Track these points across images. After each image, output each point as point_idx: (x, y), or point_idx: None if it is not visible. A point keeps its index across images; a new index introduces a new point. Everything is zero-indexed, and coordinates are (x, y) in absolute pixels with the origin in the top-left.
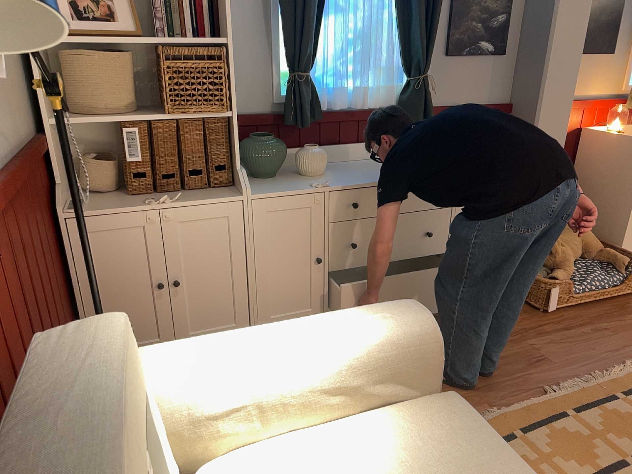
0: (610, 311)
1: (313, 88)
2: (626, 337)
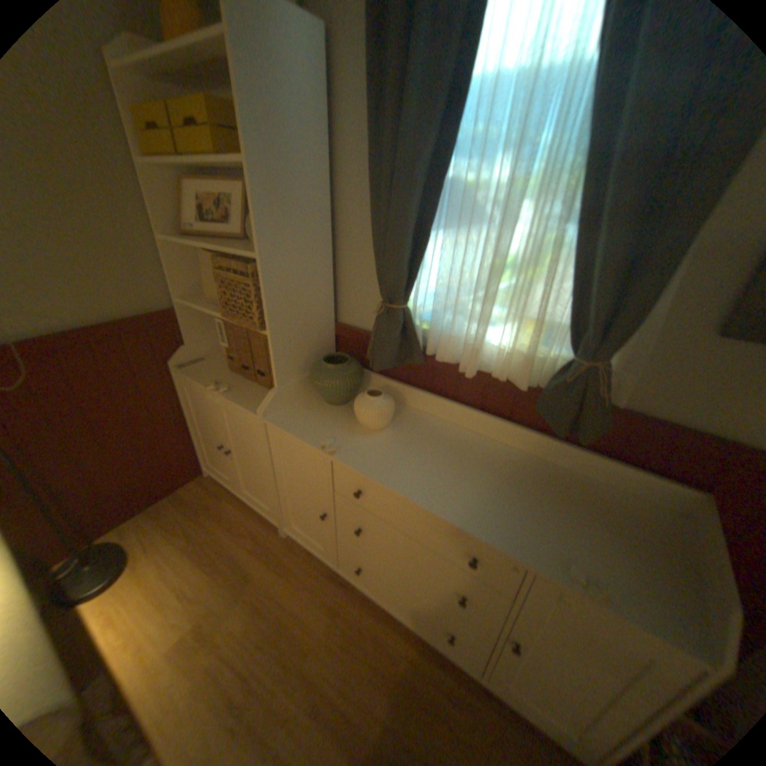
0: None
1: (410, 324)
2: None
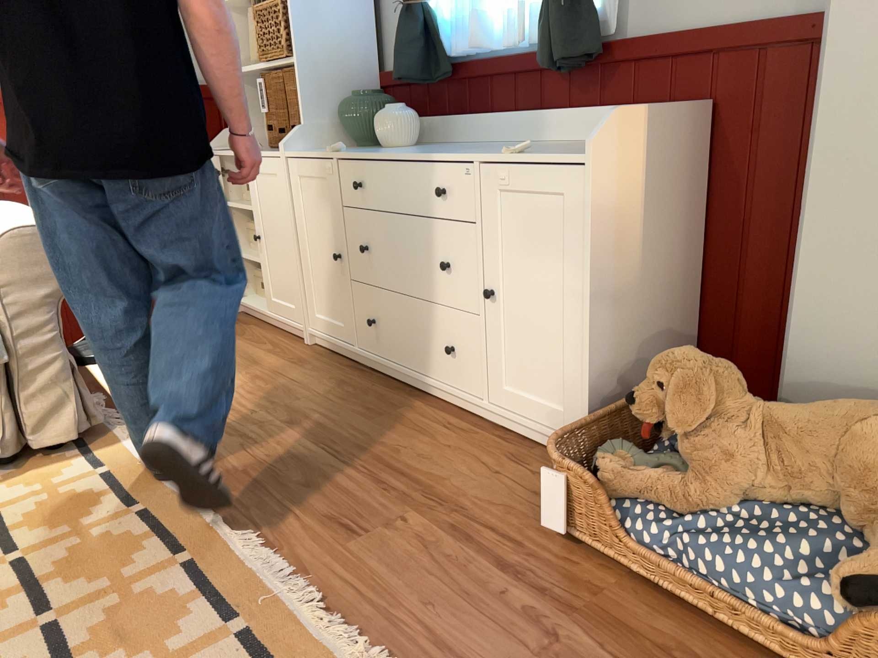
0: None
1: (427, 24)
2: None
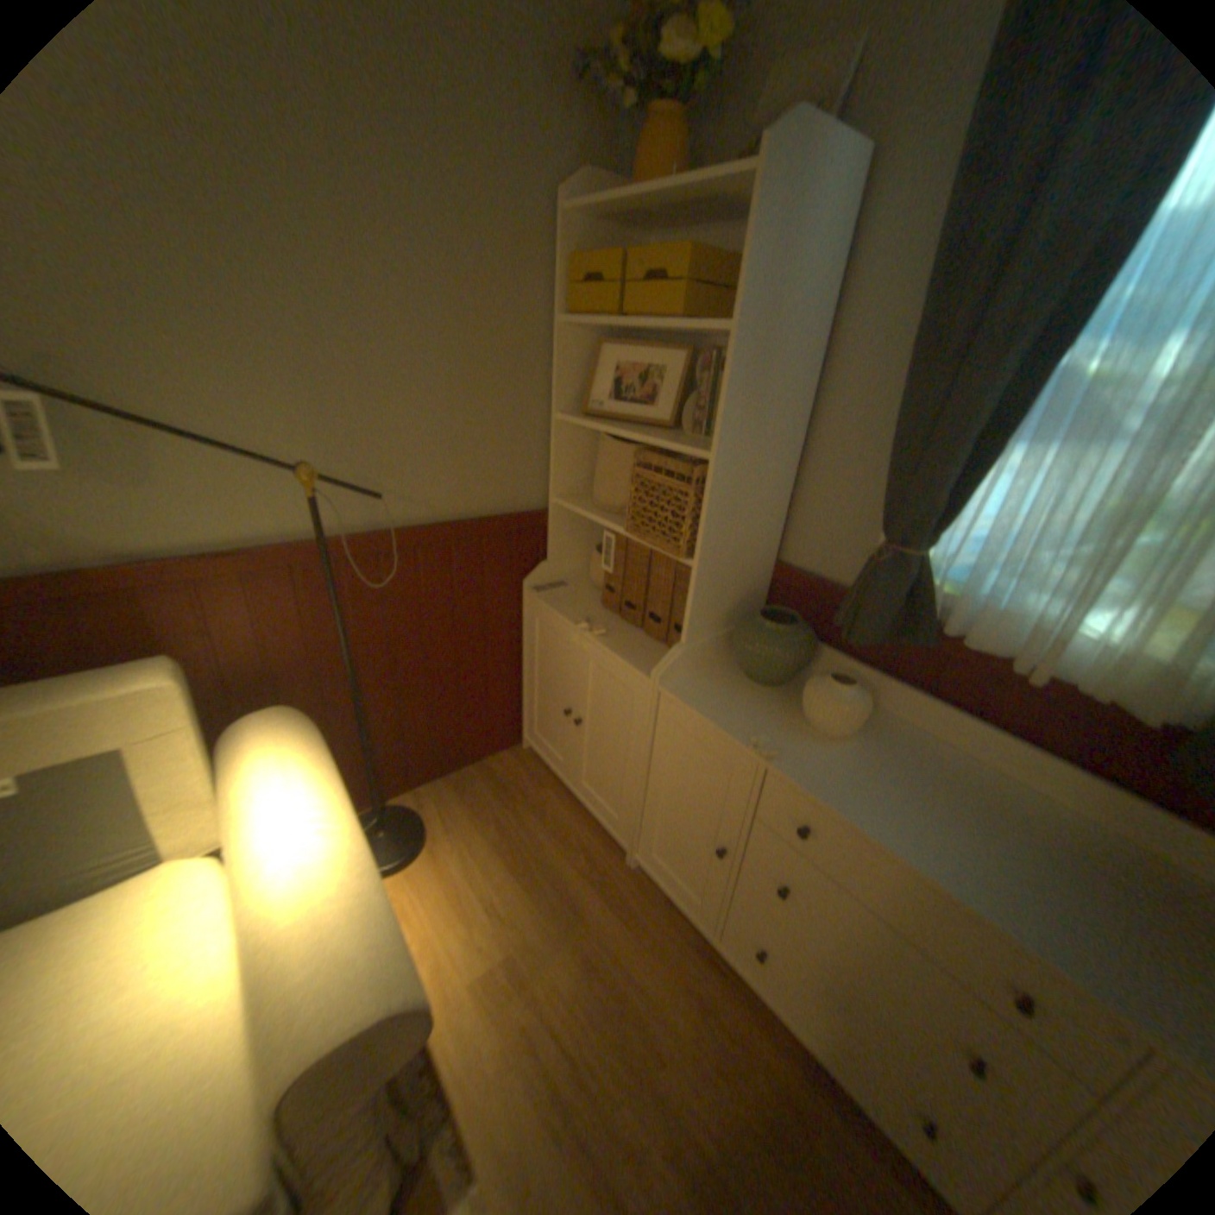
0: None
1: (927, 582)
2: None
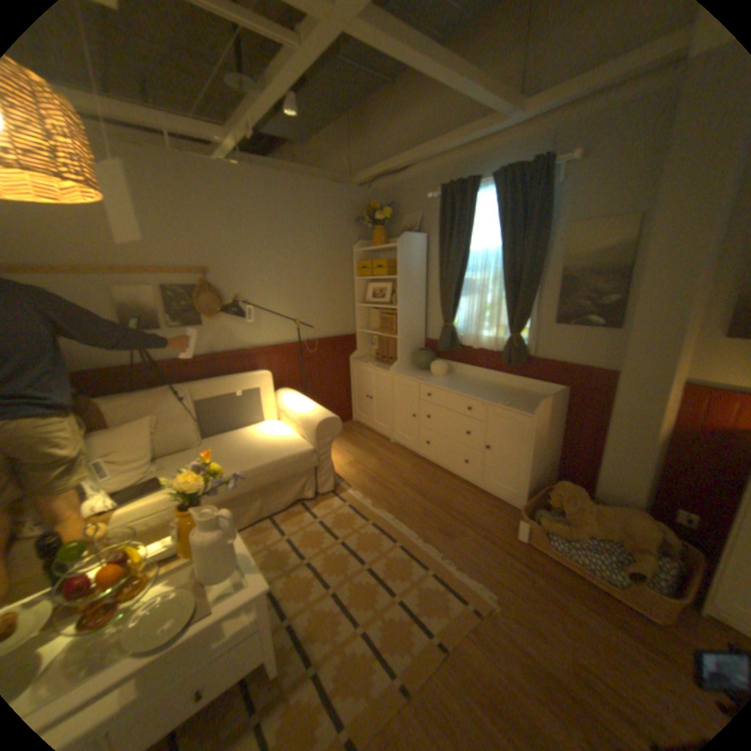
0: (576, 593)
1: (453, 332)
2: (530, 597)
